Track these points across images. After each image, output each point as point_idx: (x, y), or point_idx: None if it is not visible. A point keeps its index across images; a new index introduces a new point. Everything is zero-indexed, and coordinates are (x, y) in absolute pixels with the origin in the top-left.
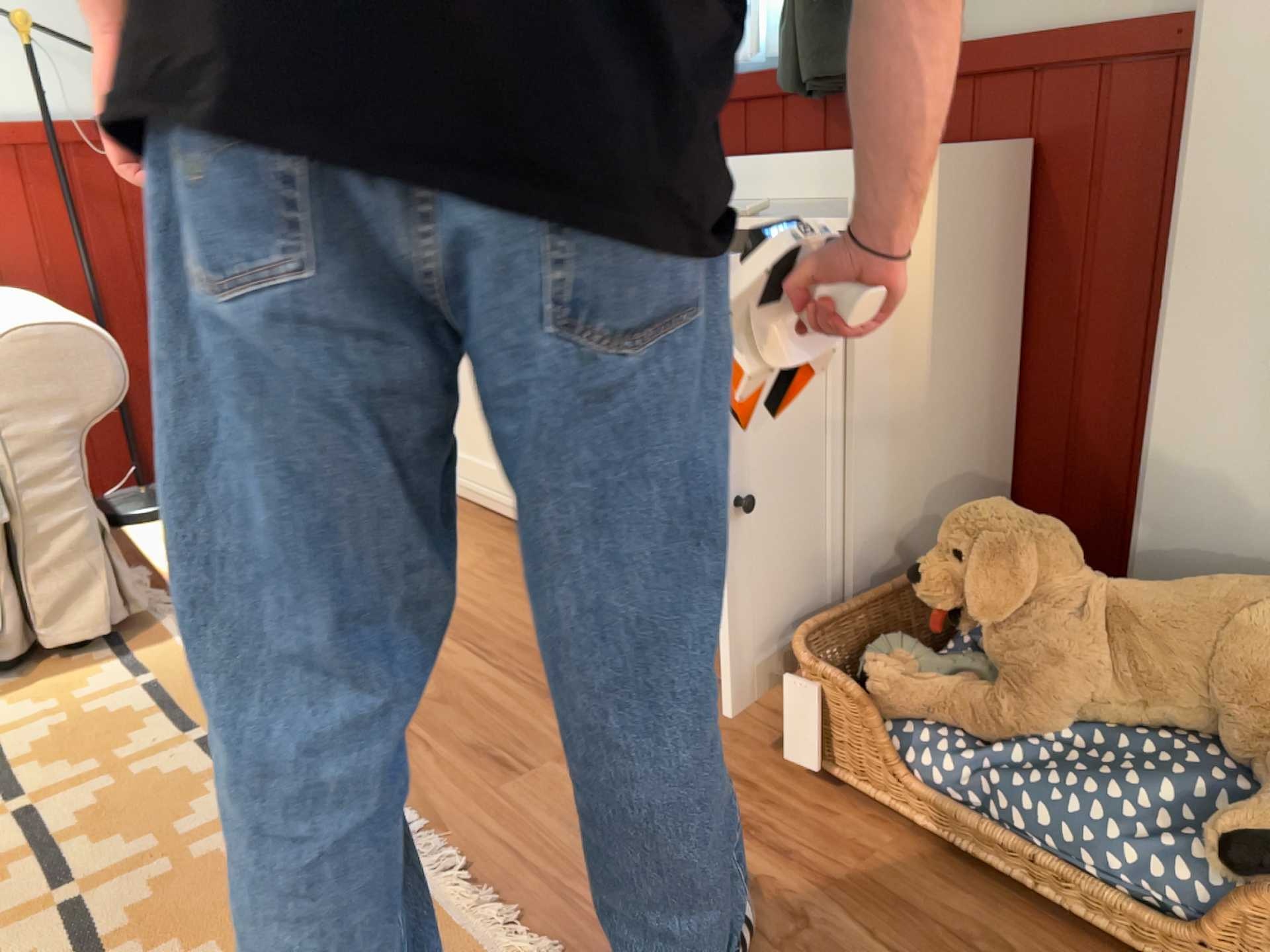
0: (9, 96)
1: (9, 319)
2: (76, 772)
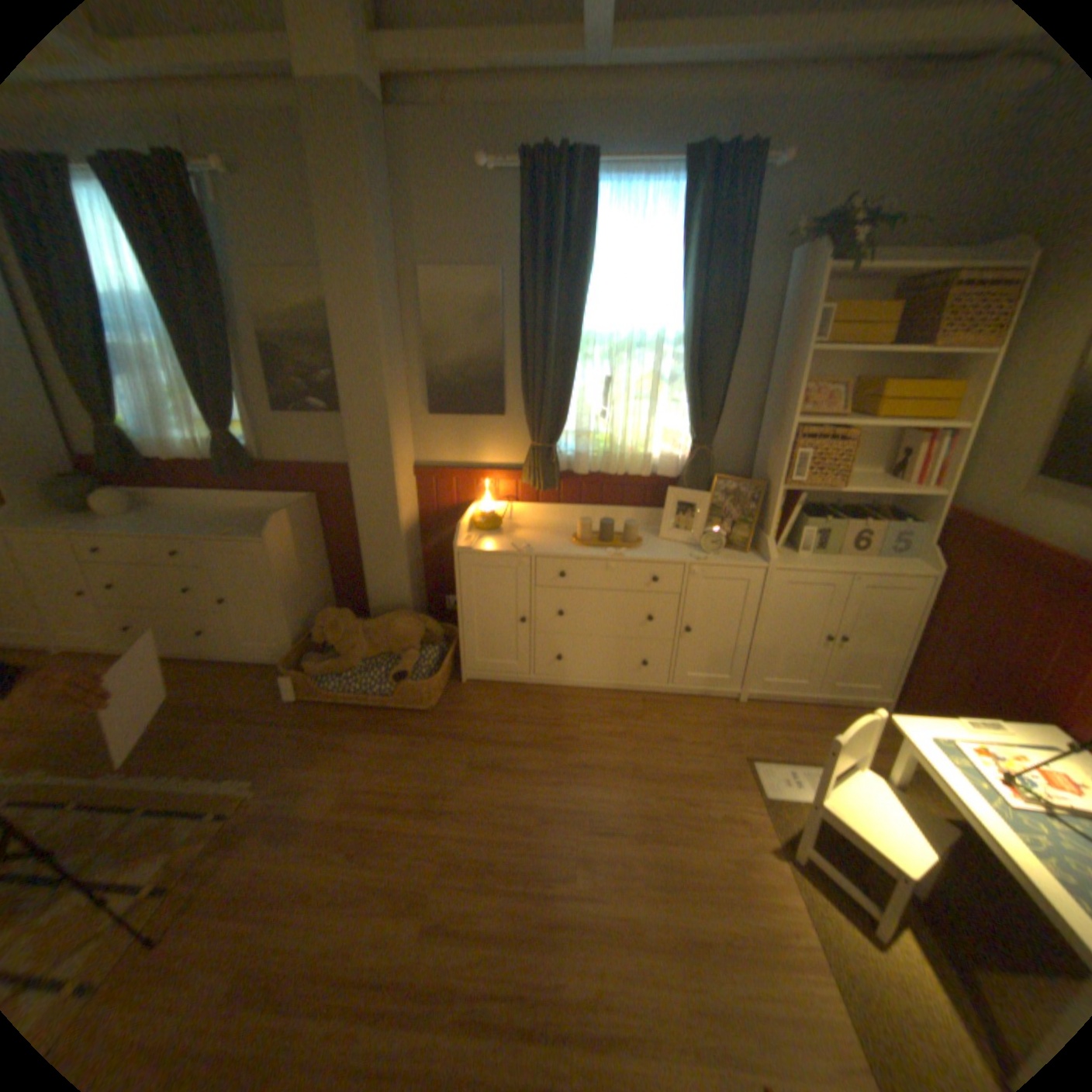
0: None
1: None
2: None
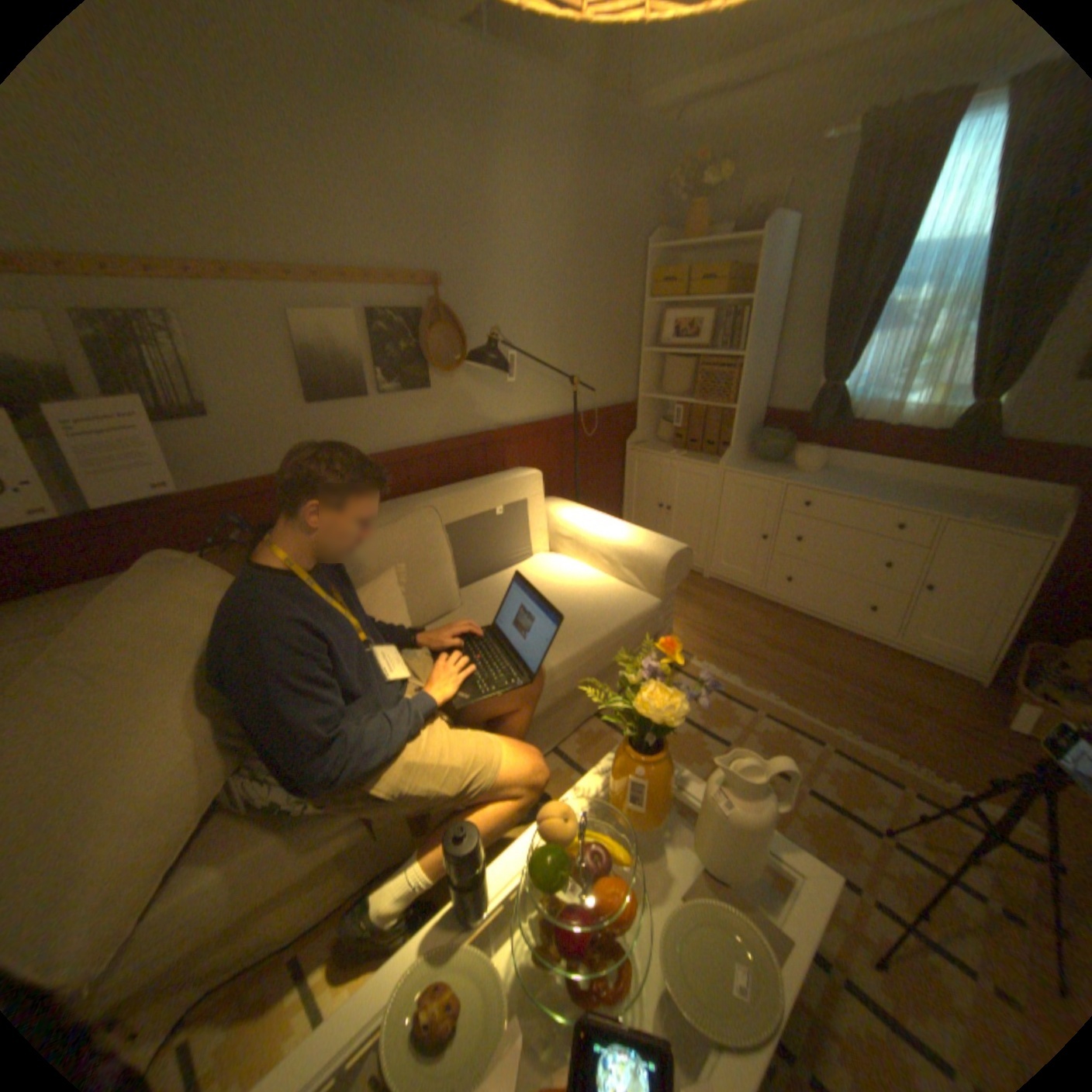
0: (546, 406)
1: (645, 541)
2: (737, 732)
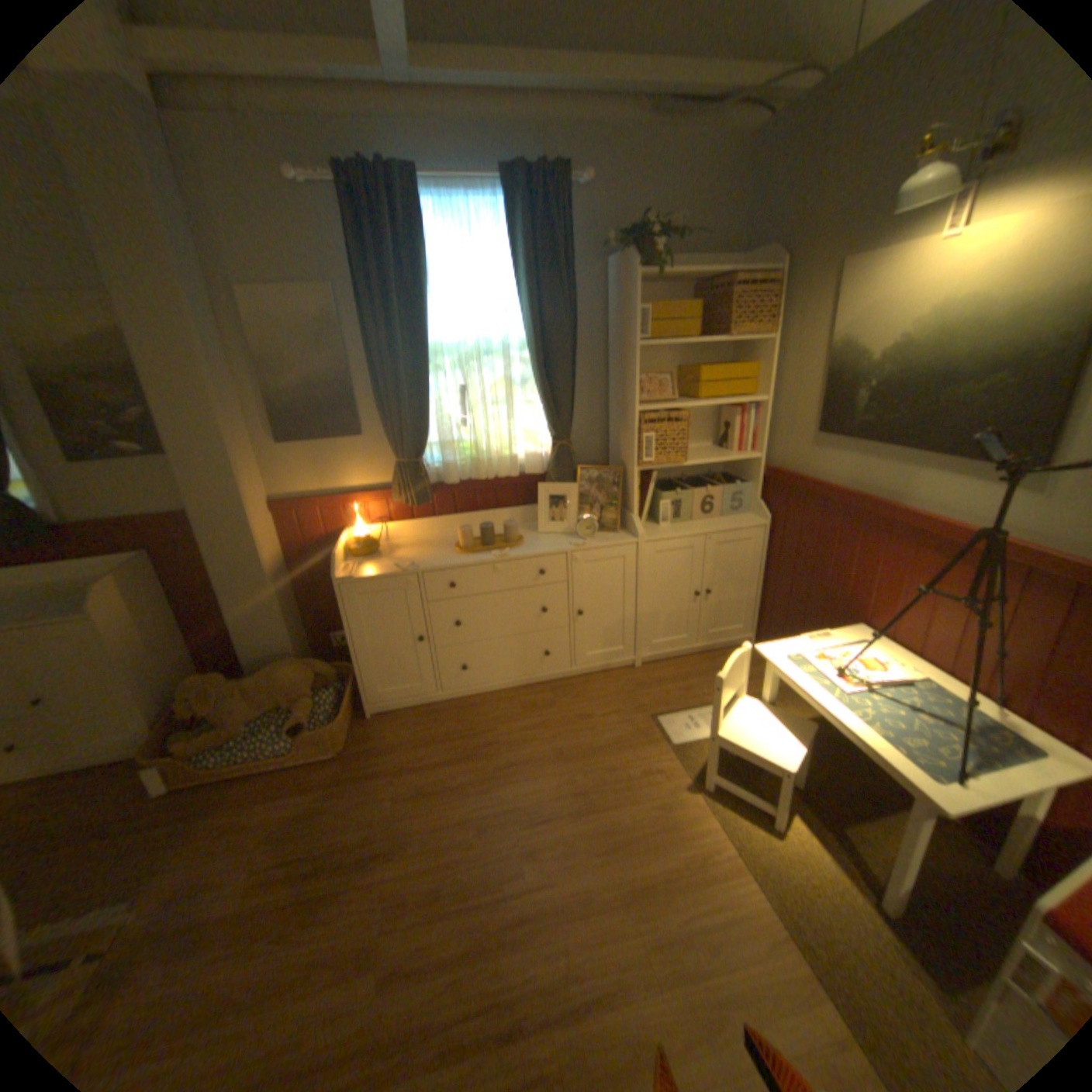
0: None
1: None
2: None
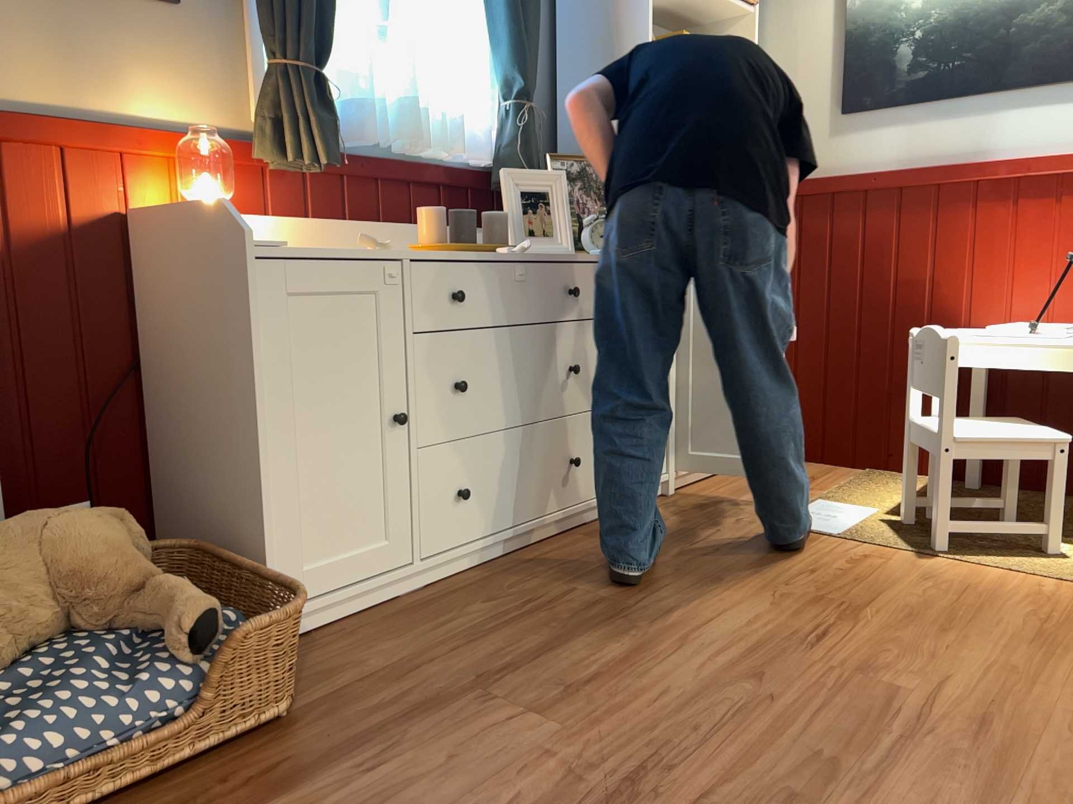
0: None
1: None
2: None
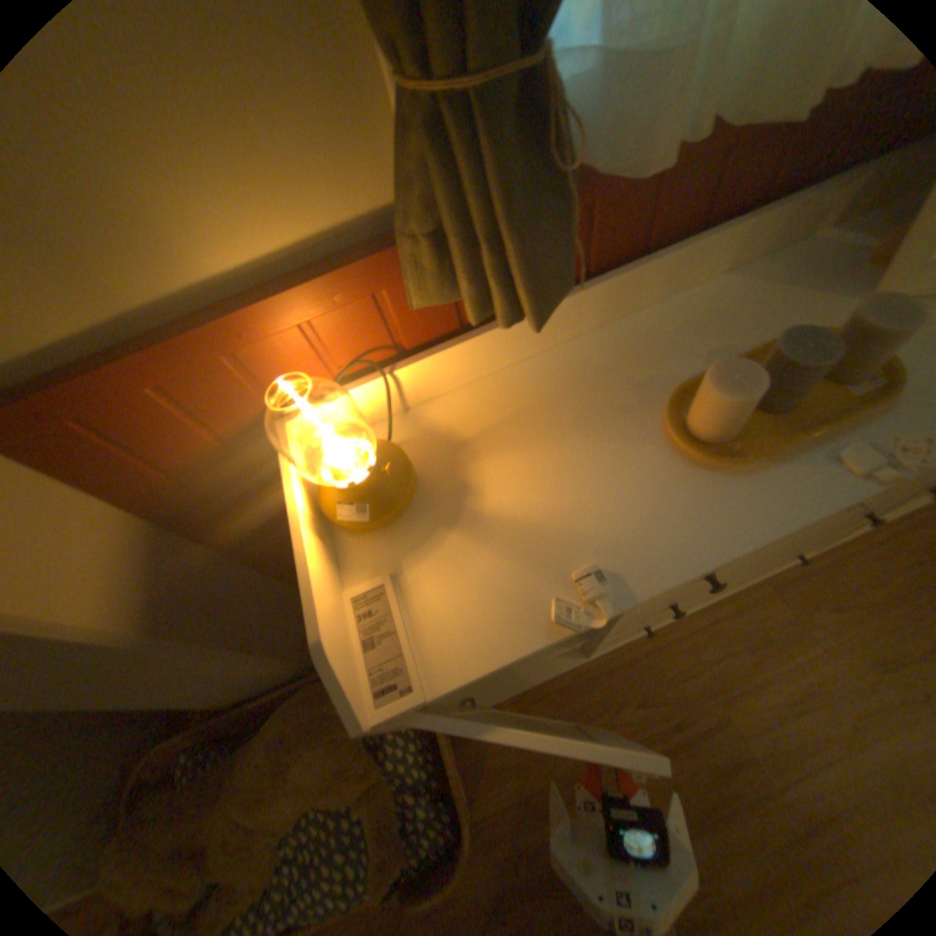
0: None
1: None
2: None
